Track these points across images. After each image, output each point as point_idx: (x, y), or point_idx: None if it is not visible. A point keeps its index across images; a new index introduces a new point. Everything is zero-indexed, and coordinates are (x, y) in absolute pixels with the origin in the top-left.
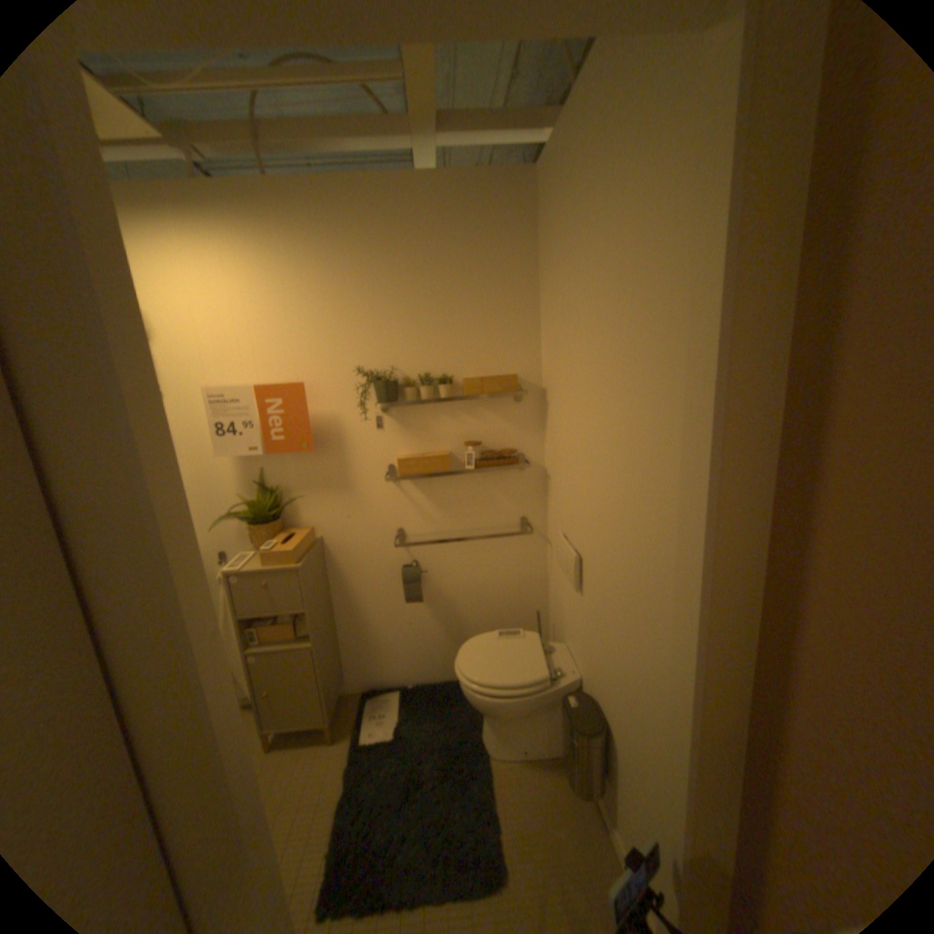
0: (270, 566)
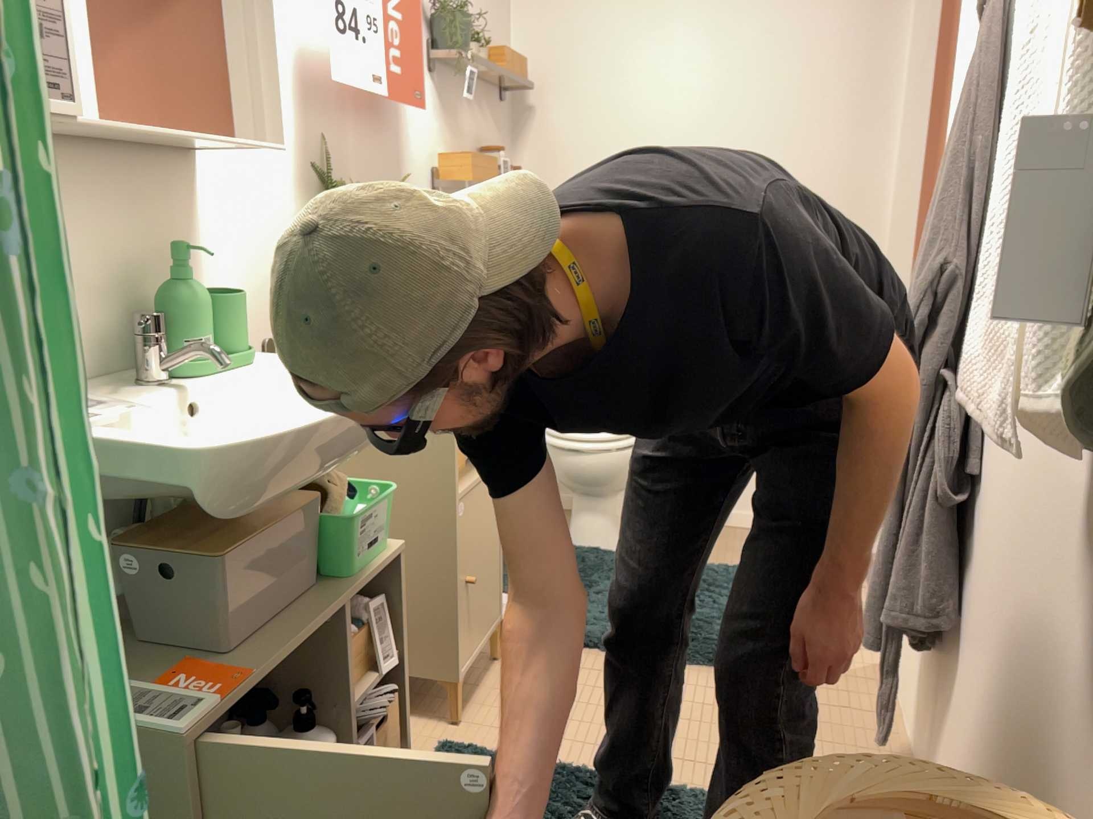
0: None
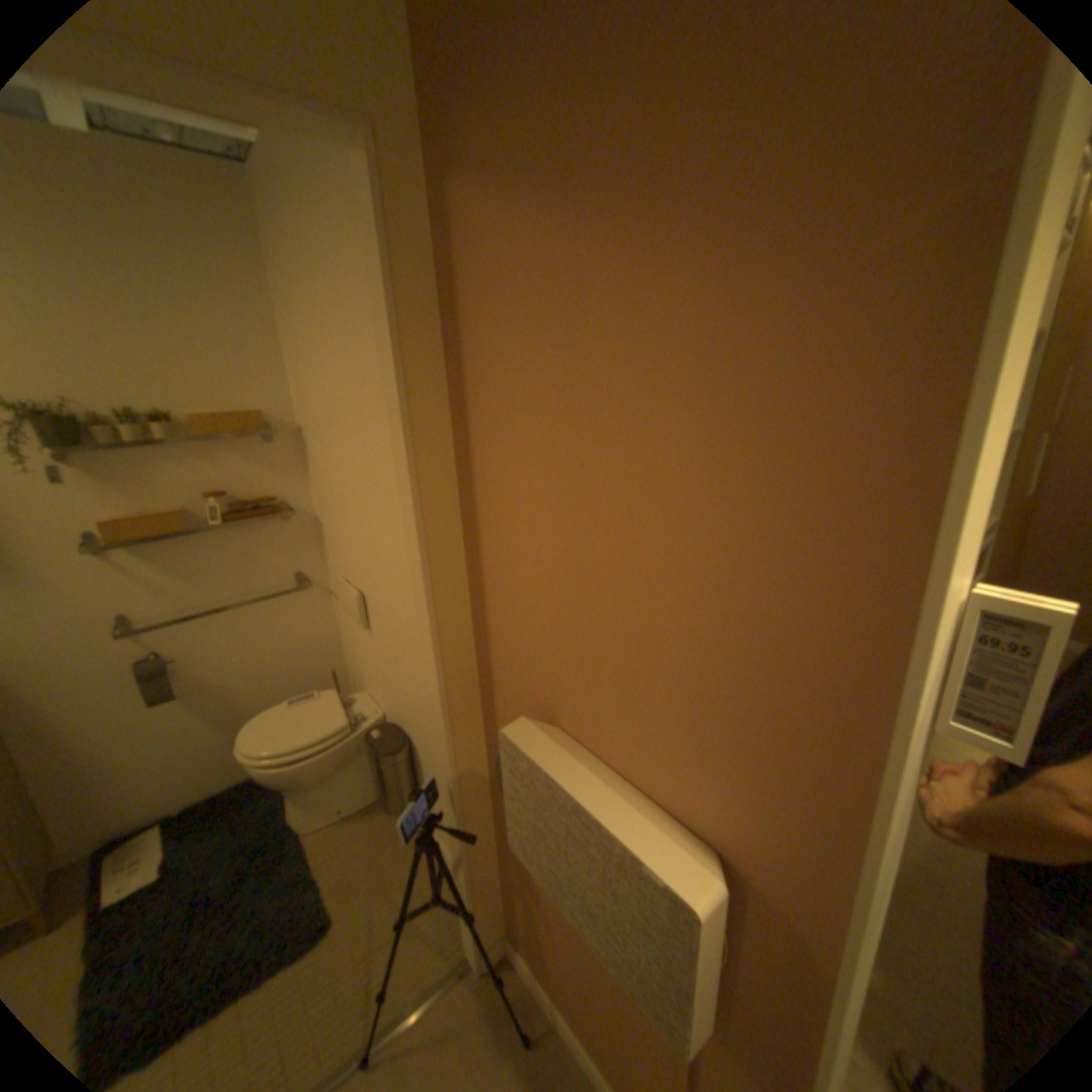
0: None
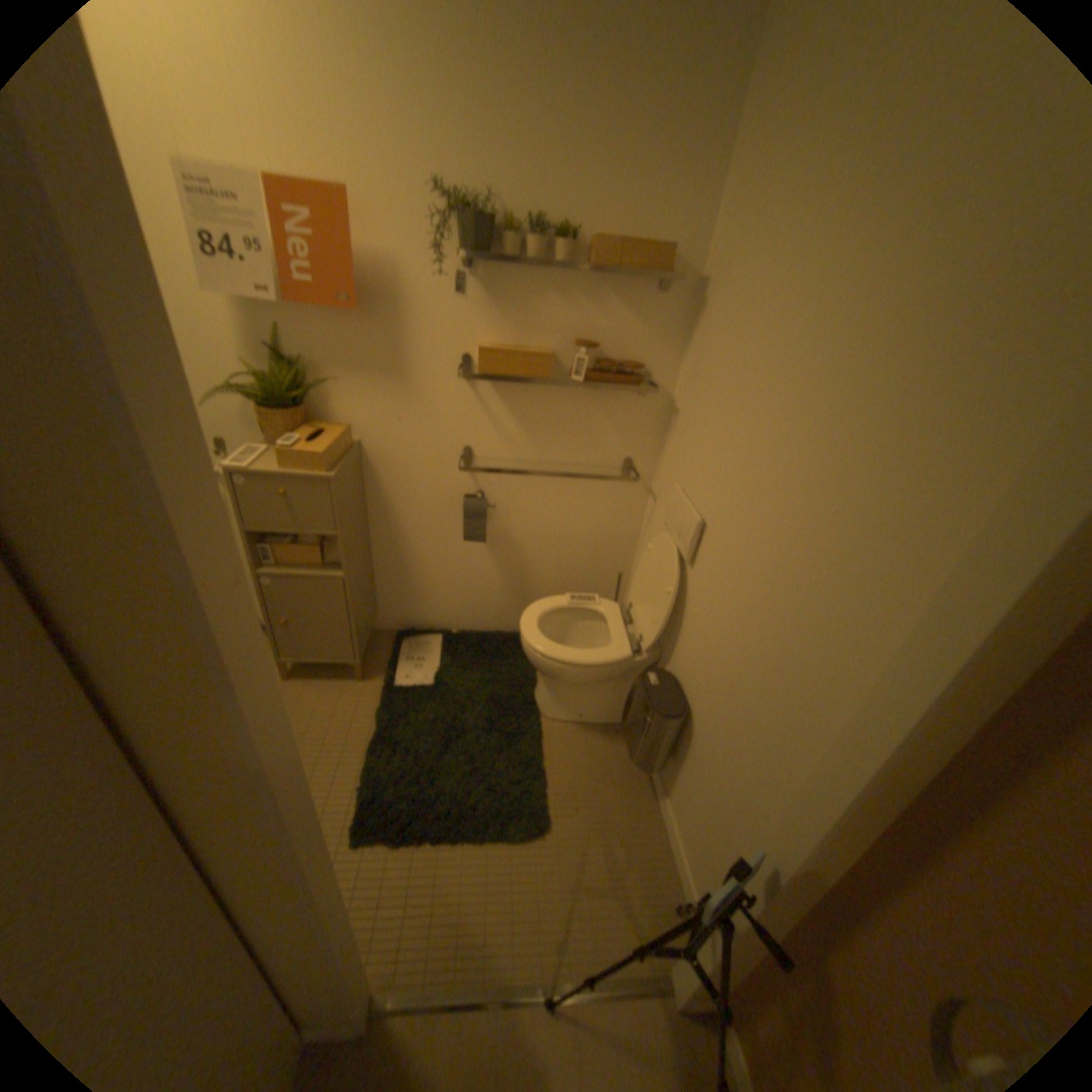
0: (293, 470)
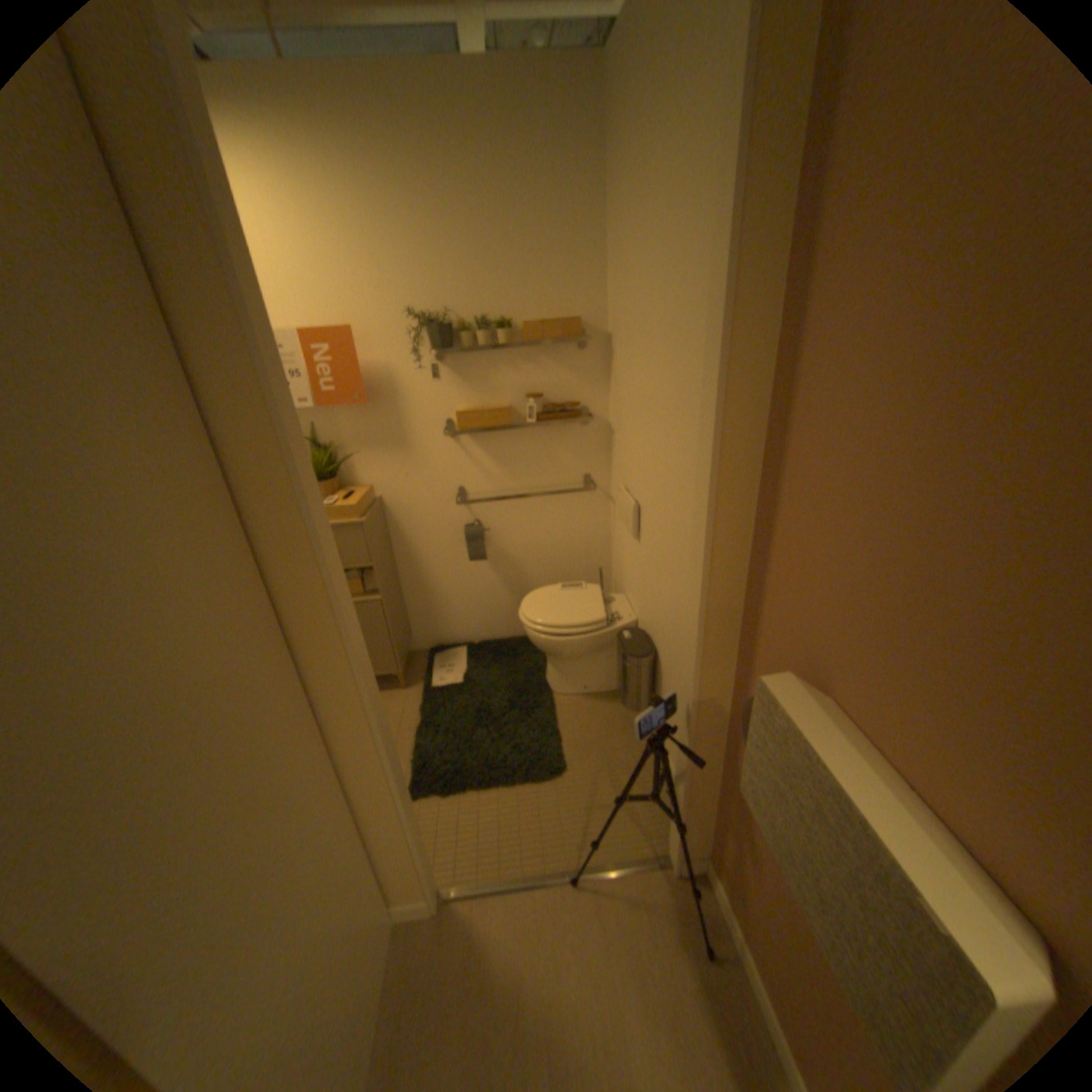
0: (335, 521)
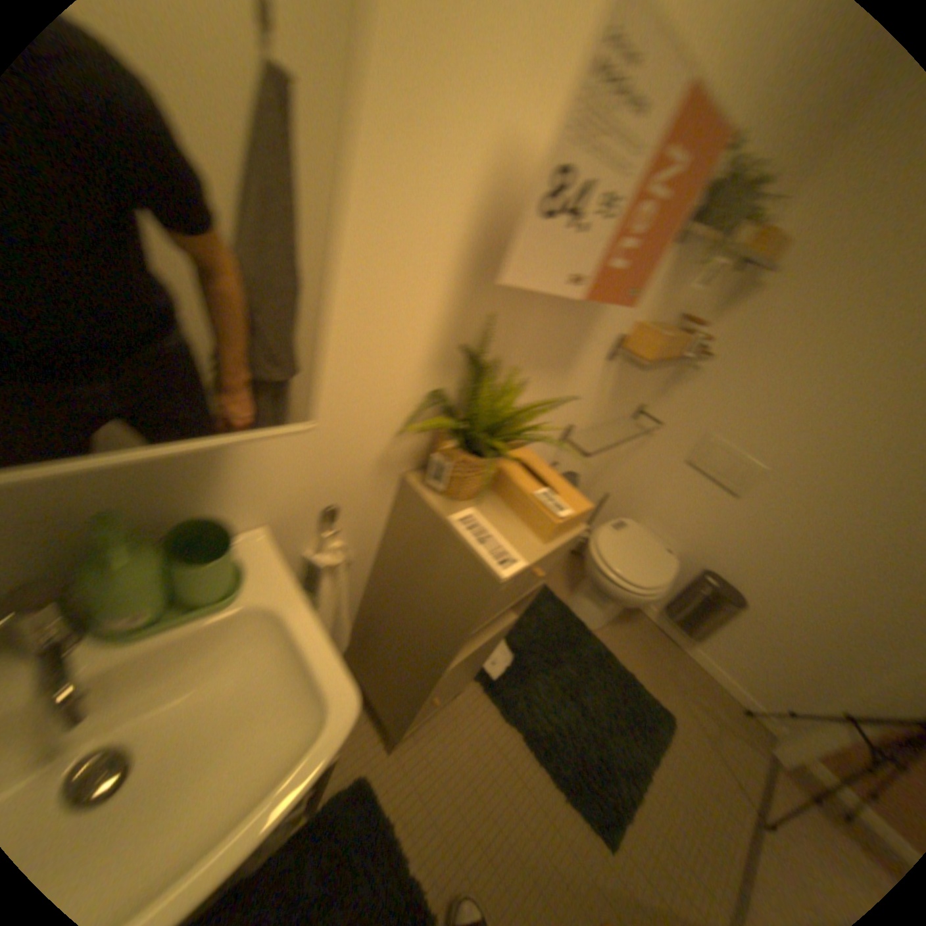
0: (560, 539)
